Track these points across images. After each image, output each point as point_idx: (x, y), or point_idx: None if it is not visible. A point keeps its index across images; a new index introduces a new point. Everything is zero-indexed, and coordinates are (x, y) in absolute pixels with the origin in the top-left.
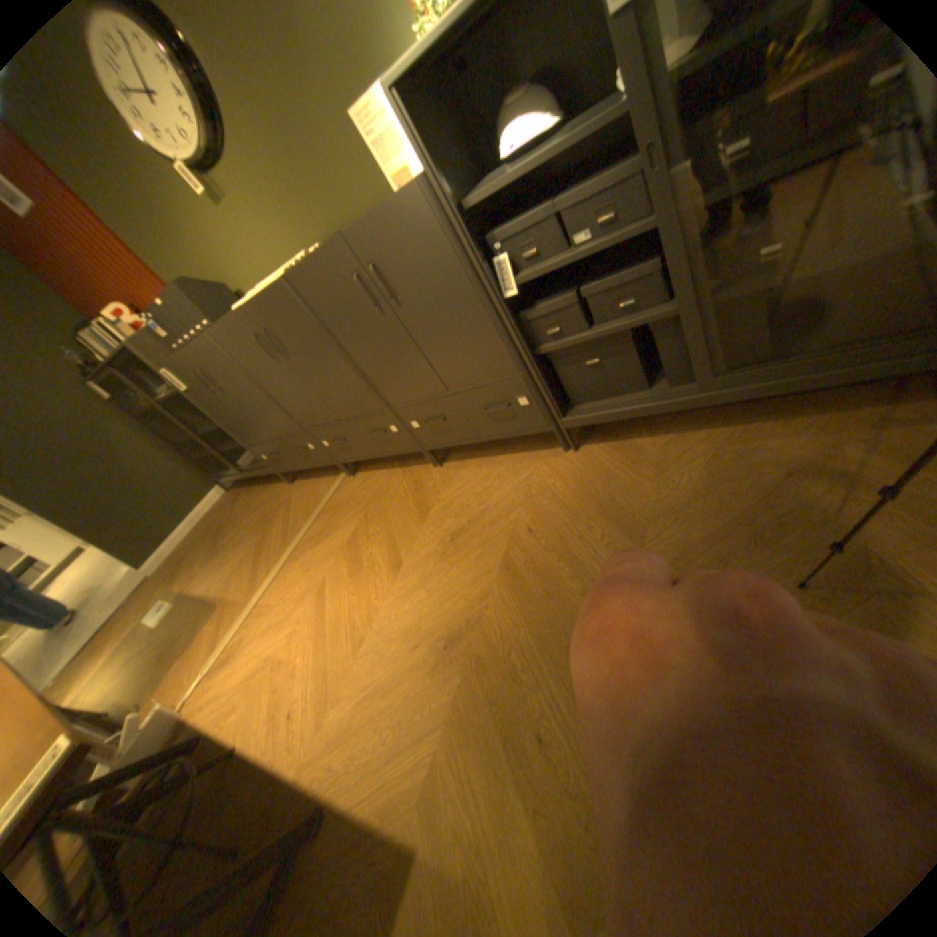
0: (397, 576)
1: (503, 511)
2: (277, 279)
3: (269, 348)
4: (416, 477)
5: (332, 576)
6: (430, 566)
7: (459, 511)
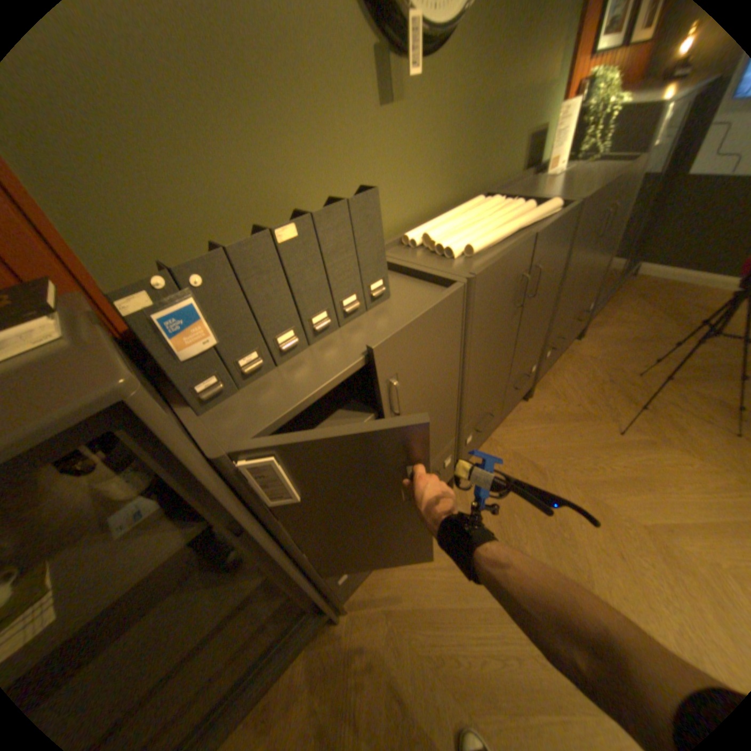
0: (665, 446)
1: (619, 375)
2: (570, 205)
3: (521, 294)
4: (527, 418)
5: (645, 516)
6: (660, 421)
7: (603, 396)
